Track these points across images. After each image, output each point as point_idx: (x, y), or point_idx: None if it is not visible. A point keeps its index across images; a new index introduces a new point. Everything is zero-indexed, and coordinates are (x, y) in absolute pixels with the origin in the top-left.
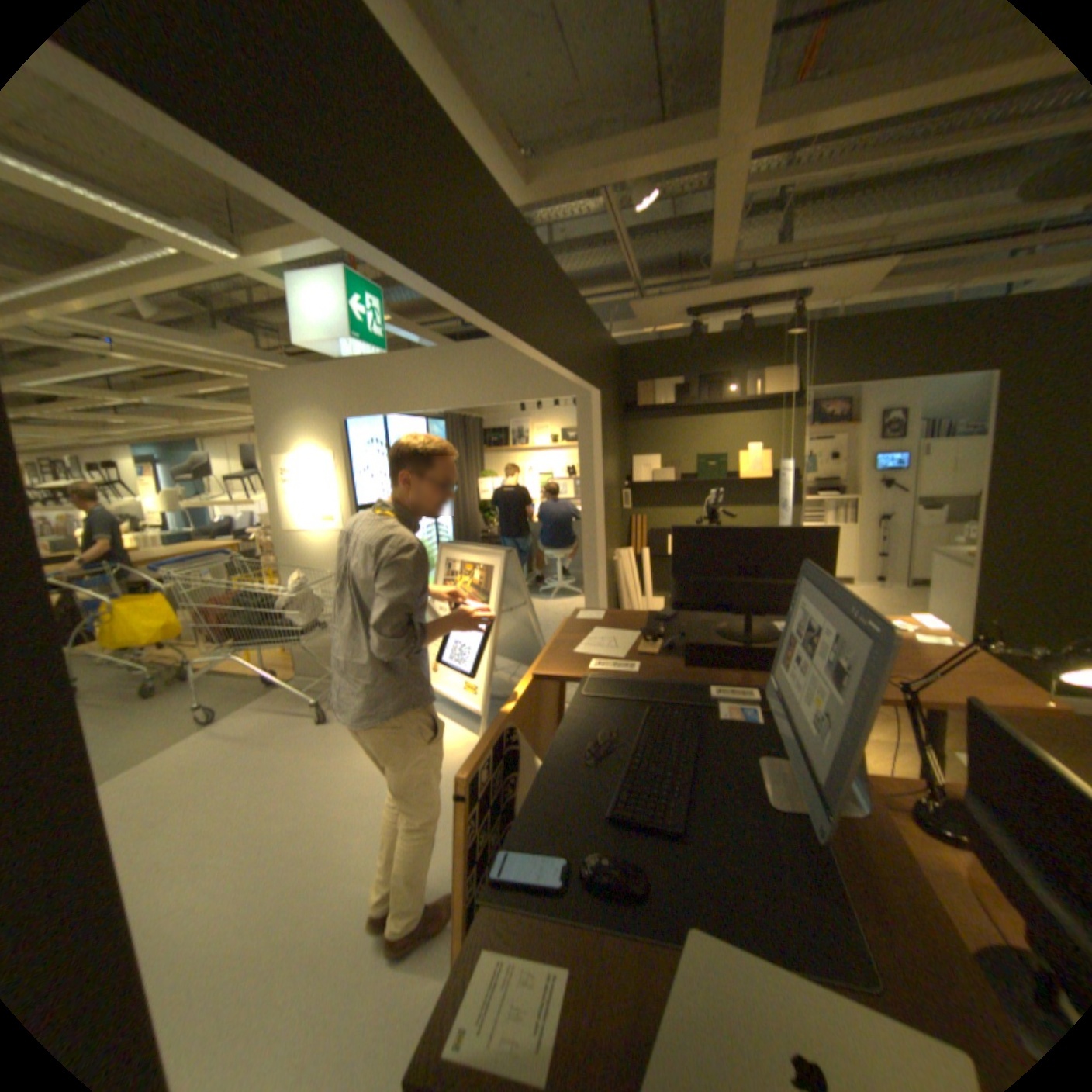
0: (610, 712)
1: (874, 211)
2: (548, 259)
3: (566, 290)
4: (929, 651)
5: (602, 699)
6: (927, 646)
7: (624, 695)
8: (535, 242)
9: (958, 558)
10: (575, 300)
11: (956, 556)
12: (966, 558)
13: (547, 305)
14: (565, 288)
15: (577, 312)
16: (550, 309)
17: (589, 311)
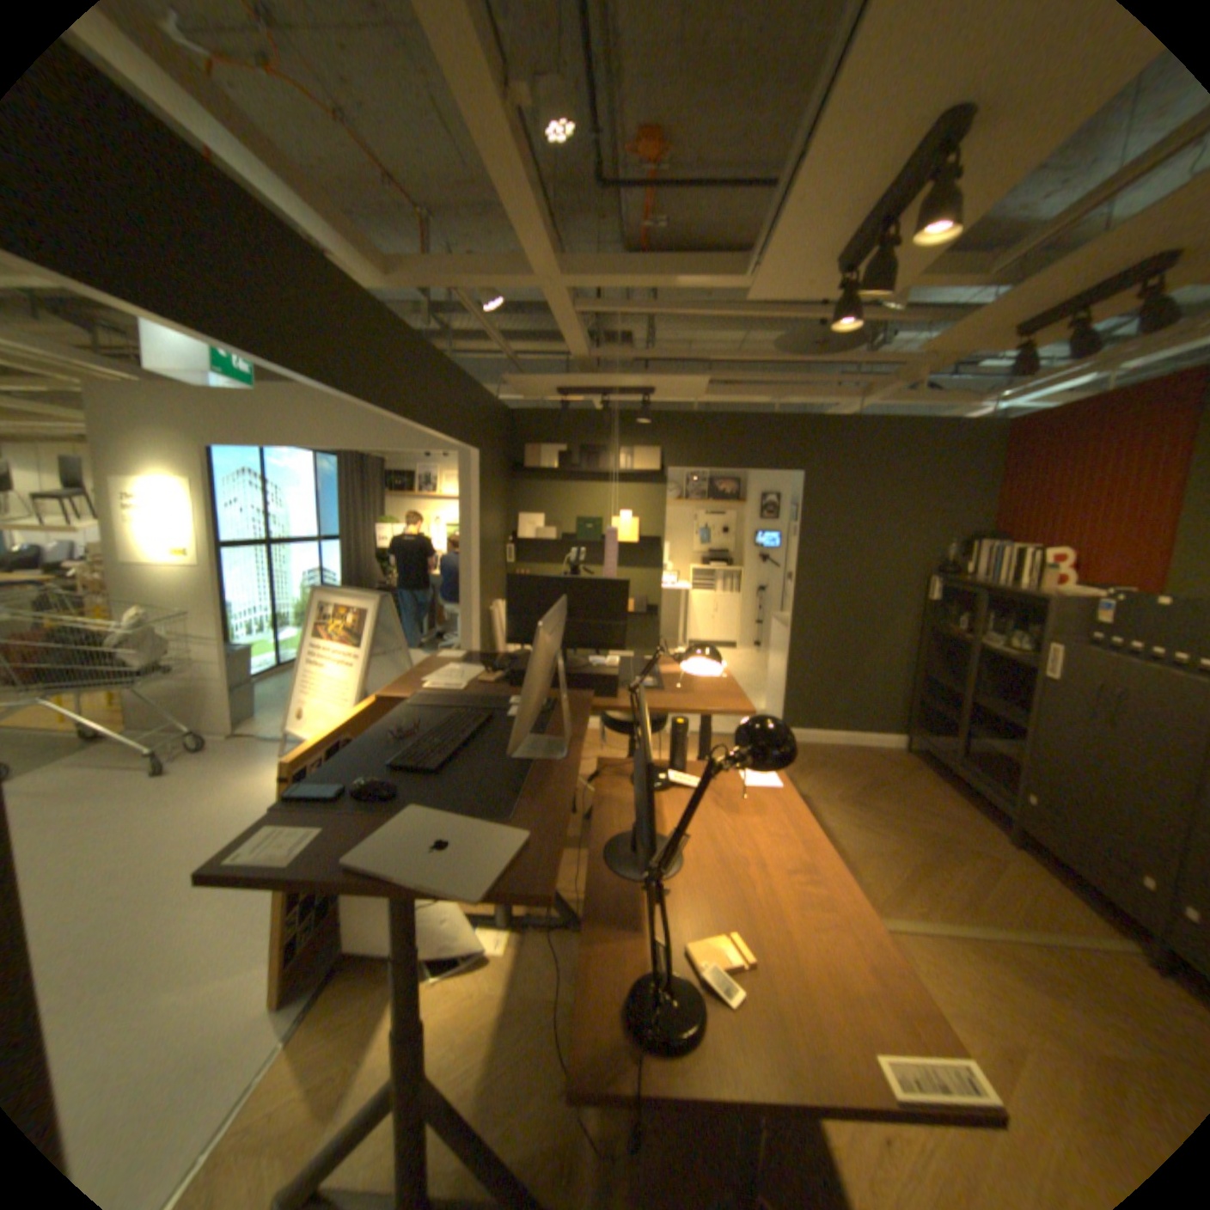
0: (425, 715)
1: (721, 329)
2: (411, 334)
3: (435, 360)
4: (702, 681)
5: (422, 707)
6: (704, 678)
7: (442, 704)
8: (395, 321)
9: (782, 622)
10: (447, 368)
11: (781, 620)
12: (787, 621)
13: (407, 375)
14: (432, 358)
15: (448, 379)
16: (412, 378)
17: (466, 378)
